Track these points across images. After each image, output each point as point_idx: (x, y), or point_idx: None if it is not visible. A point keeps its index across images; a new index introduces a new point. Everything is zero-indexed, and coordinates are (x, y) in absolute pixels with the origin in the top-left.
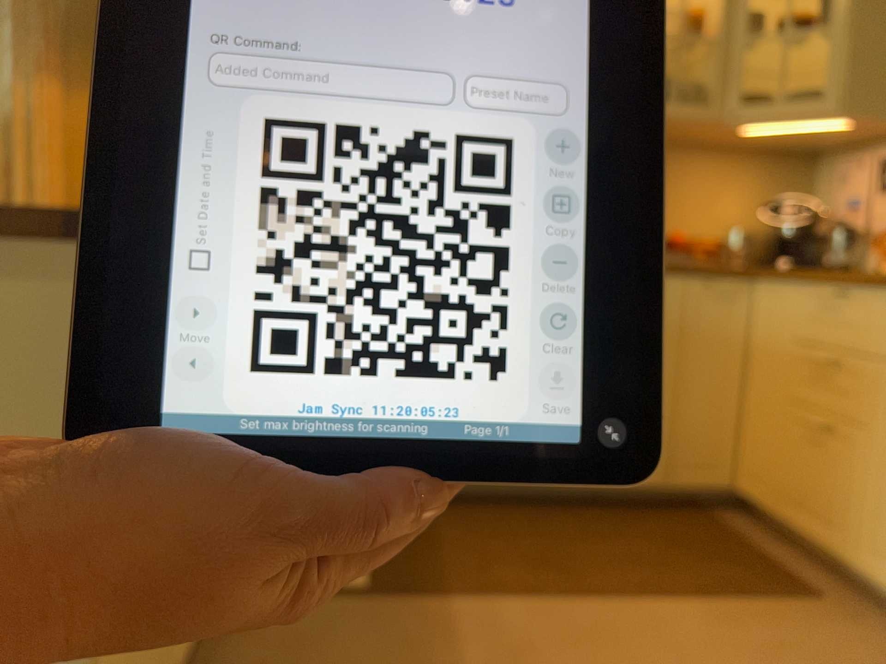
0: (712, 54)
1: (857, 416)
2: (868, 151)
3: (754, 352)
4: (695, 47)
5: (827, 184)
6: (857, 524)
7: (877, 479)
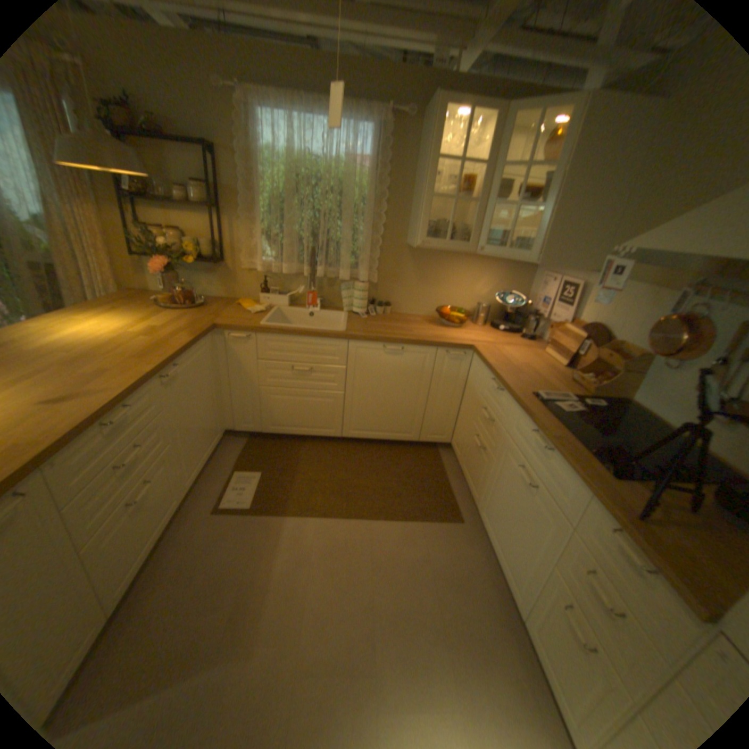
0: (477, 205)
1: (492, 449)
2: (559, 270)
3: (466, 386)
4: (470, 197)
5: (537, 279)
6: (483, 494)
7: (492, 482)
